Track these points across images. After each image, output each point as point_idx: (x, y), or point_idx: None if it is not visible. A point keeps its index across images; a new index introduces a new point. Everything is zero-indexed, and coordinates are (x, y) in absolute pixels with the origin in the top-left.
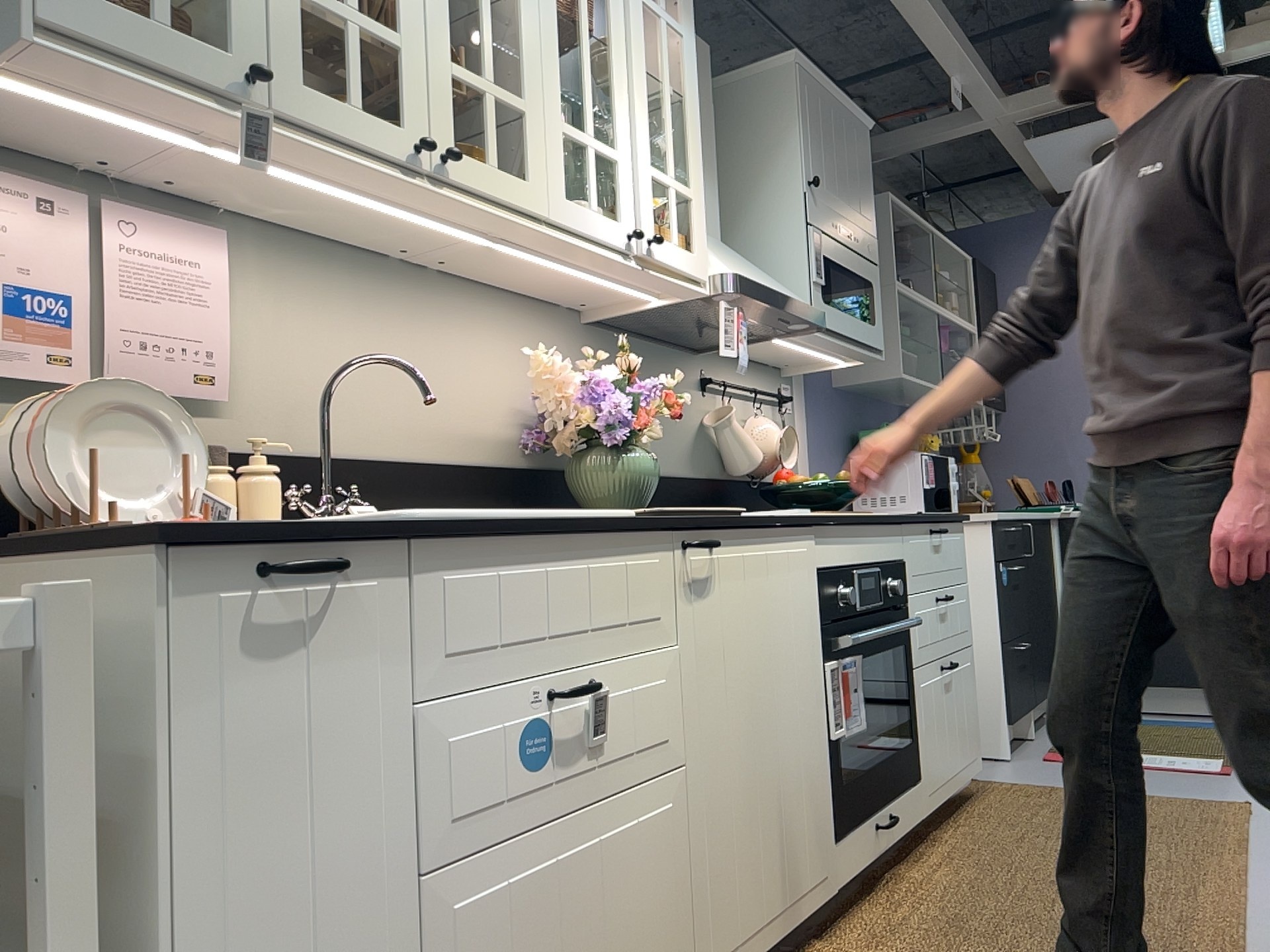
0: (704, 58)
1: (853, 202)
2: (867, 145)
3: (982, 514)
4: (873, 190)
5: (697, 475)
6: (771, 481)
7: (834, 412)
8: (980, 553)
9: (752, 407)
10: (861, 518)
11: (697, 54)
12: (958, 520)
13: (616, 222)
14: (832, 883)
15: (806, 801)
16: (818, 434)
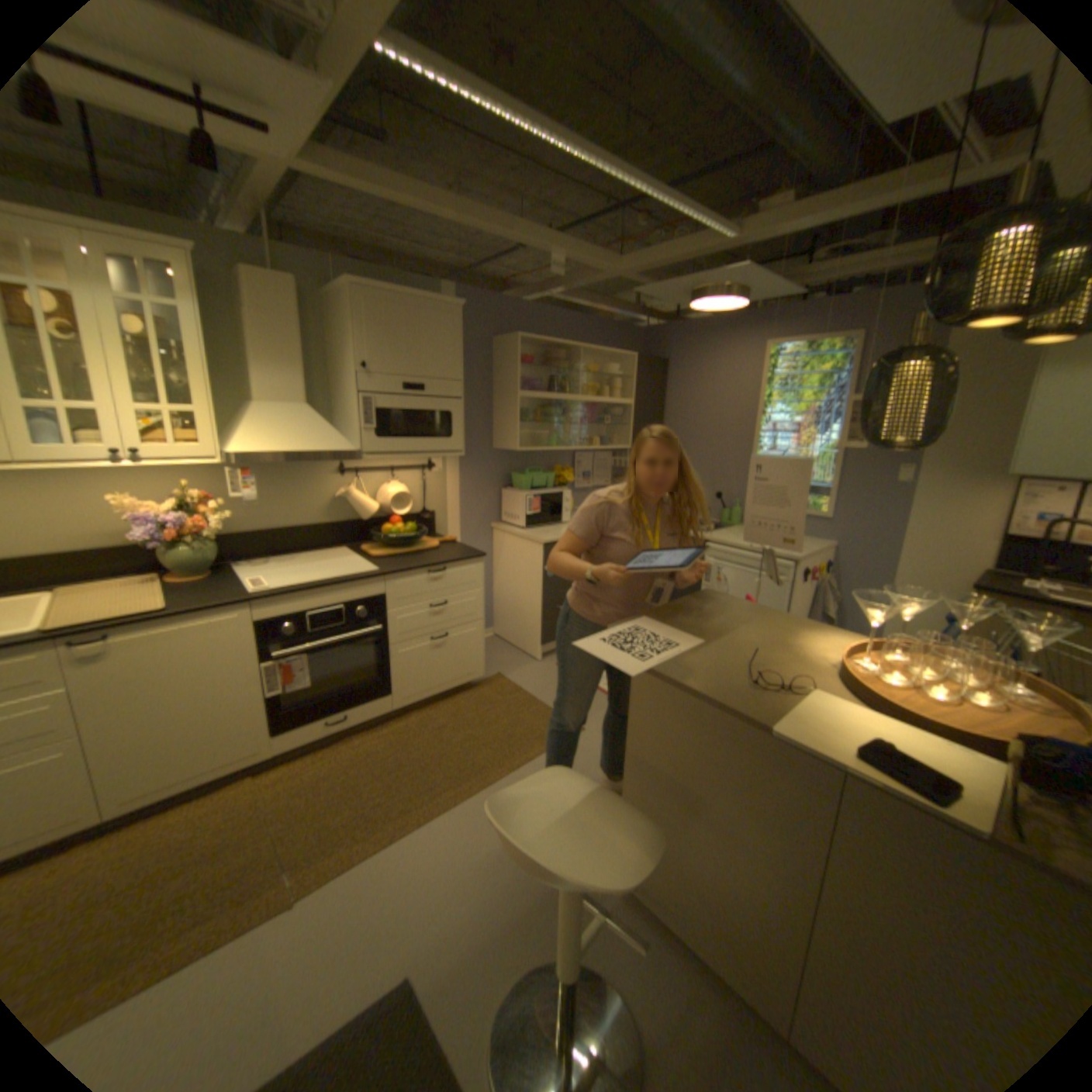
0: (283, 285)
1: (427, 364)
2: (455, 319)
3: (546, 536)
4: (461, 348)
5: (331, 522)
6: (381, 524)
7: (490, 464)
8: (538, 559)
9: (393, 476)
10: (313, 587)
11: (275, 284)
12: (465, 561)
13: (101, 446)
14: (265, 755)
15: (232, 727)
16: (469, 479)
